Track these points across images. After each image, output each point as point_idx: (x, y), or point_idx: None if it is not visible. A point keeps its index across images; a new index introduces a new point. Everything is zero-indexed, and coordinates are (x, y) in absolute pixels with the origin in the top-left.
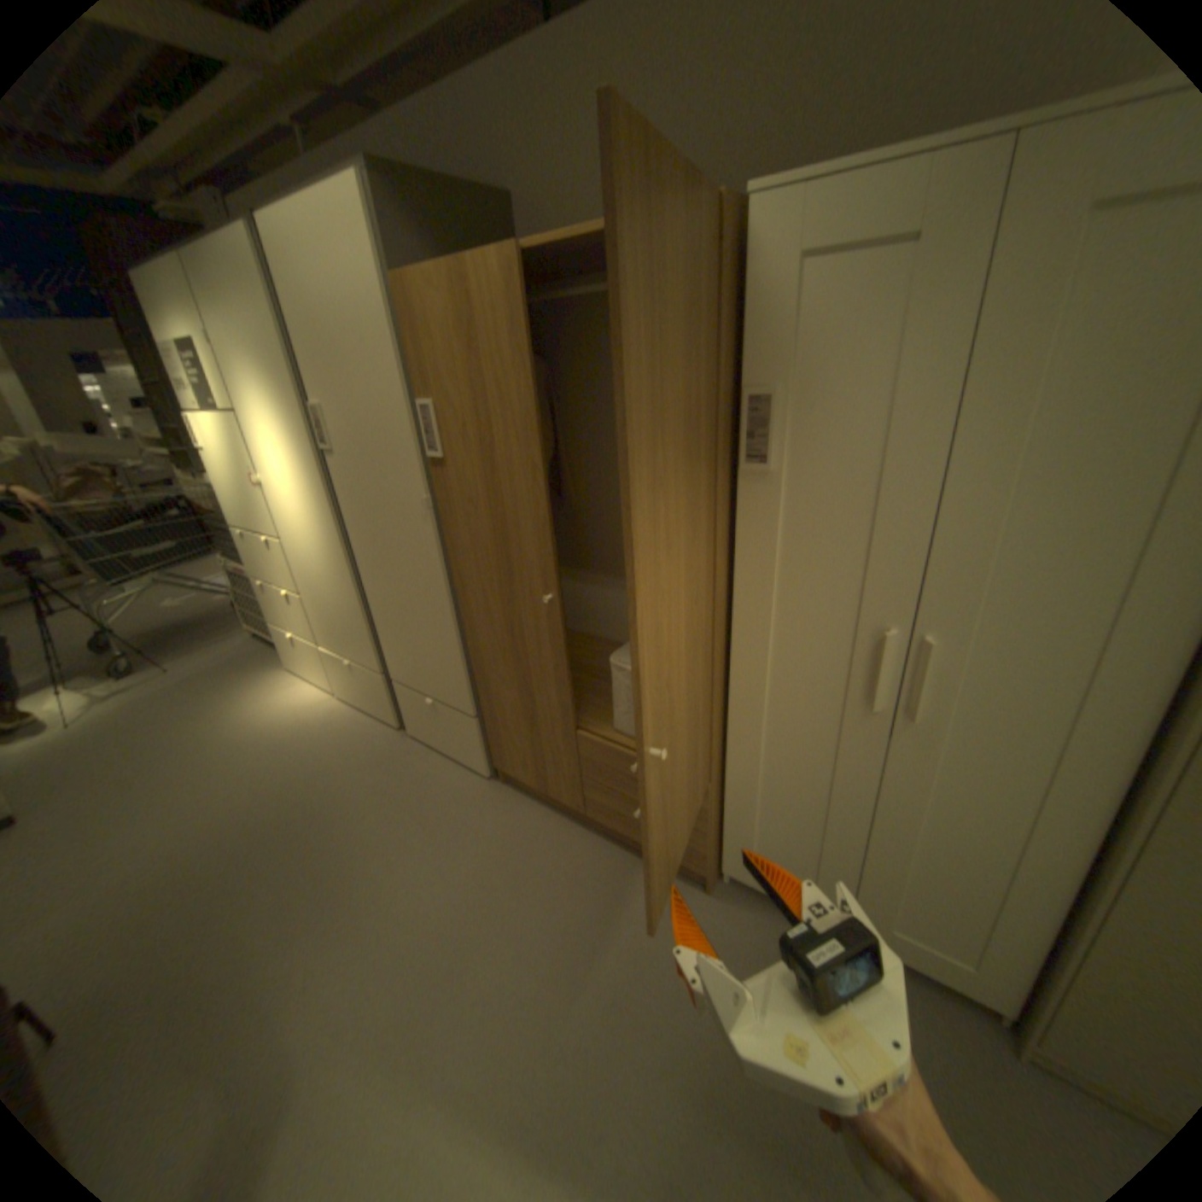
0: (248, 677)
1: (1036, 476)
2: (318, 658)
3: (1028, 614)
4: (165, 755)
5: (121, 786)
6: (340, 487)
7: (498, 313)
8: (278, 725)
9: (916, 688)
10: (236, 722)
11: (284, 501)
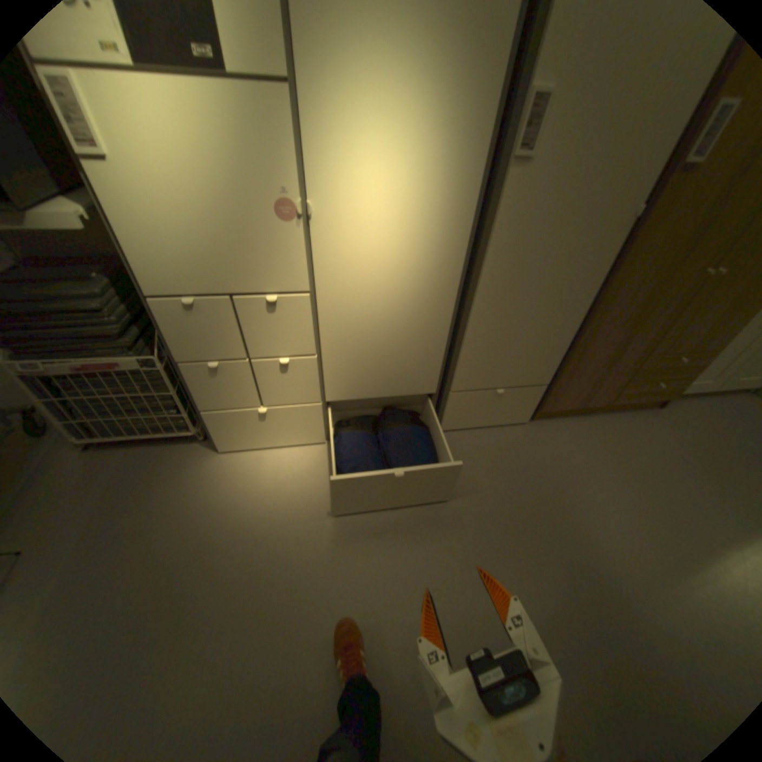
0: (181, 484)
1: None
2: (317, 415)
3: None
4: (251, 598)
5: (266, 658)
6: (511, 204)
7: None
8: (320, 493)
9: None
10: (266, 520)
11: (362, 235)
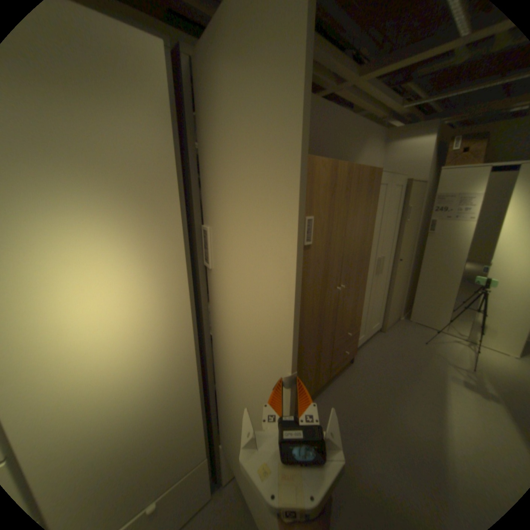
0: None
1: (390, 223)
2: None
3: (388, 246)
4: None
5: None
6: (217, 293)
7: (344, 184)
8: None
9: (381, 267)
10: None
11: (74, 366)
